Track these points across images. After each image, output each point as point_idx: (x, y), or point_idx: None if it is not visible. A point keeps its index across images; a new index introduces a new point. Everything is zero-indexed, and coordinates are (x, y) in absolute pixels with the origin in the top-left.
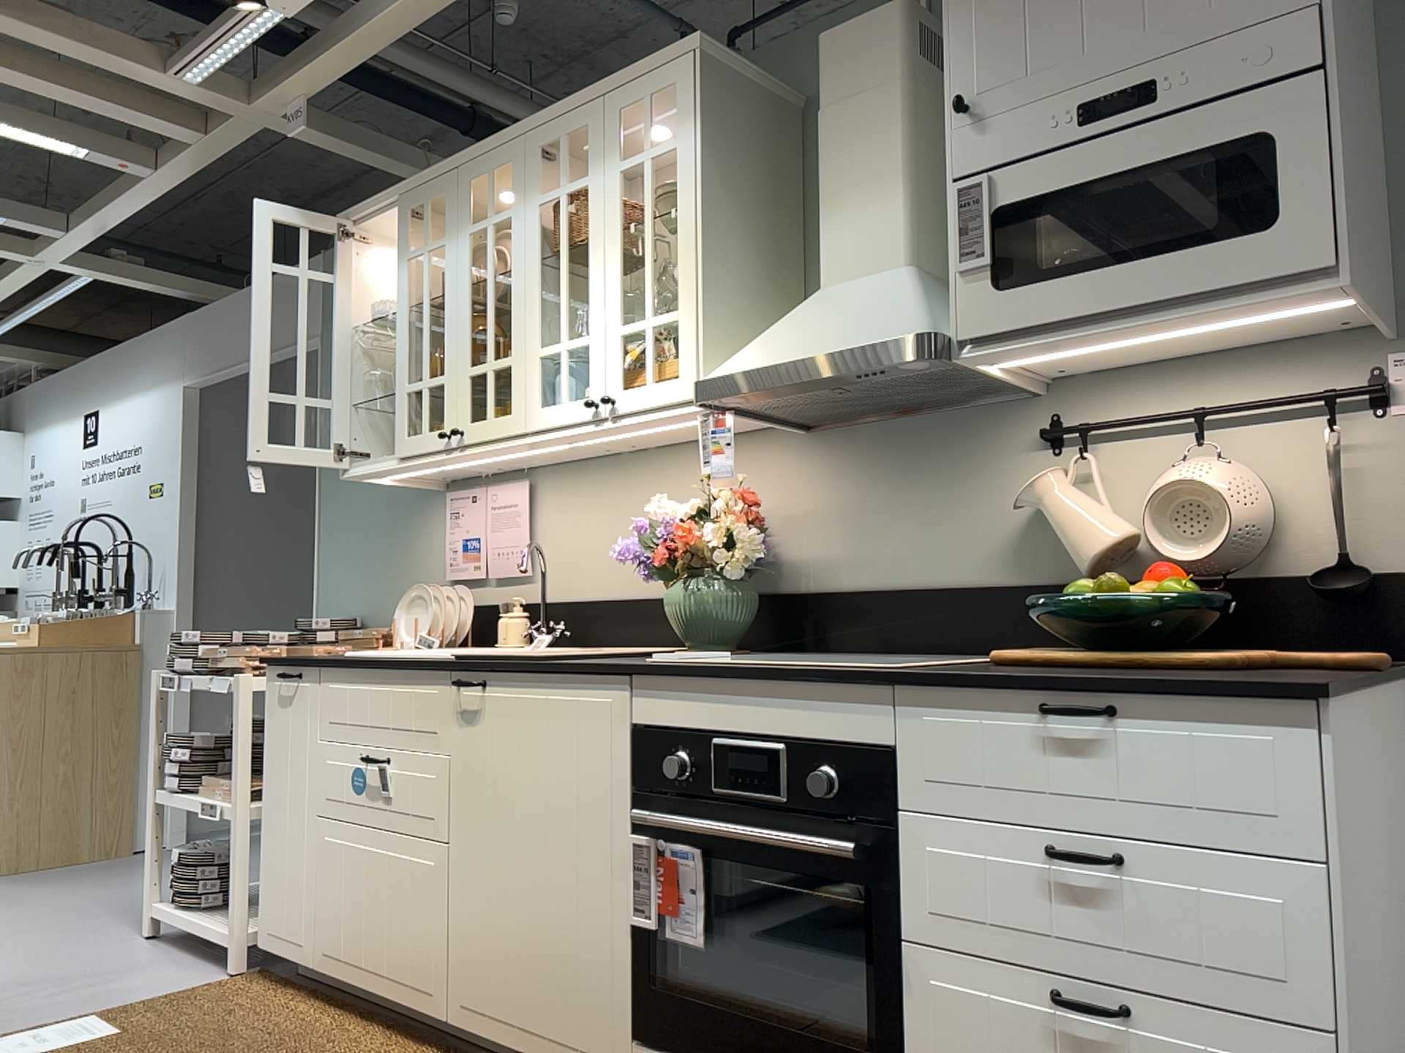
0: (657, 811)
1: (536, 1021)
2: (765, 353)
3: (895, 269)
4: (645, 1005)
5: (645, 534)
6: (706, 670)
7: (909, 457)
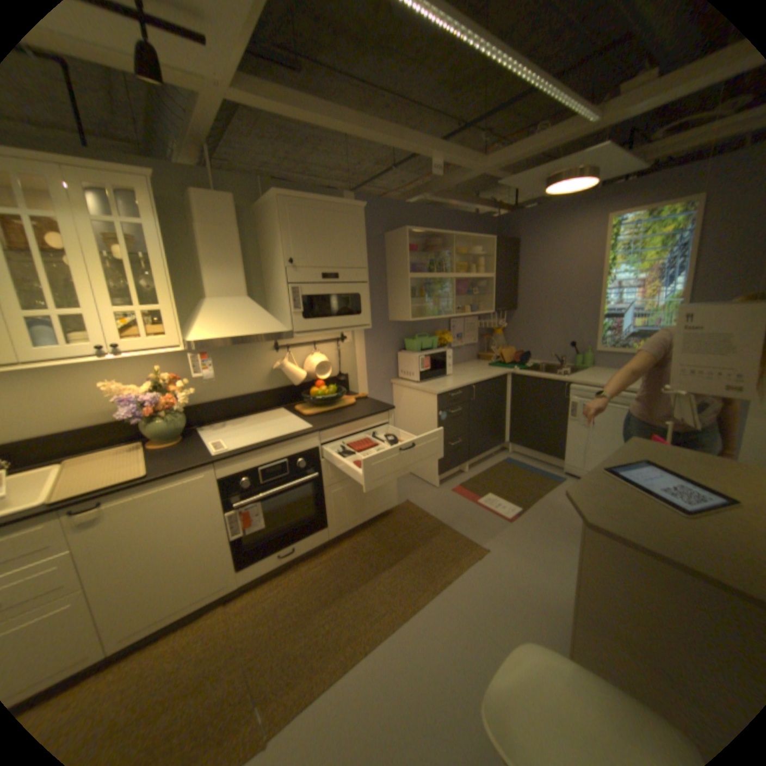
0: (235, 501)
1: (179, 606)
2: (218, 330)
3: (244, 297)
4: (239, 559)
5: (122, 403)
6: (255, 449)
7: (227, 354)
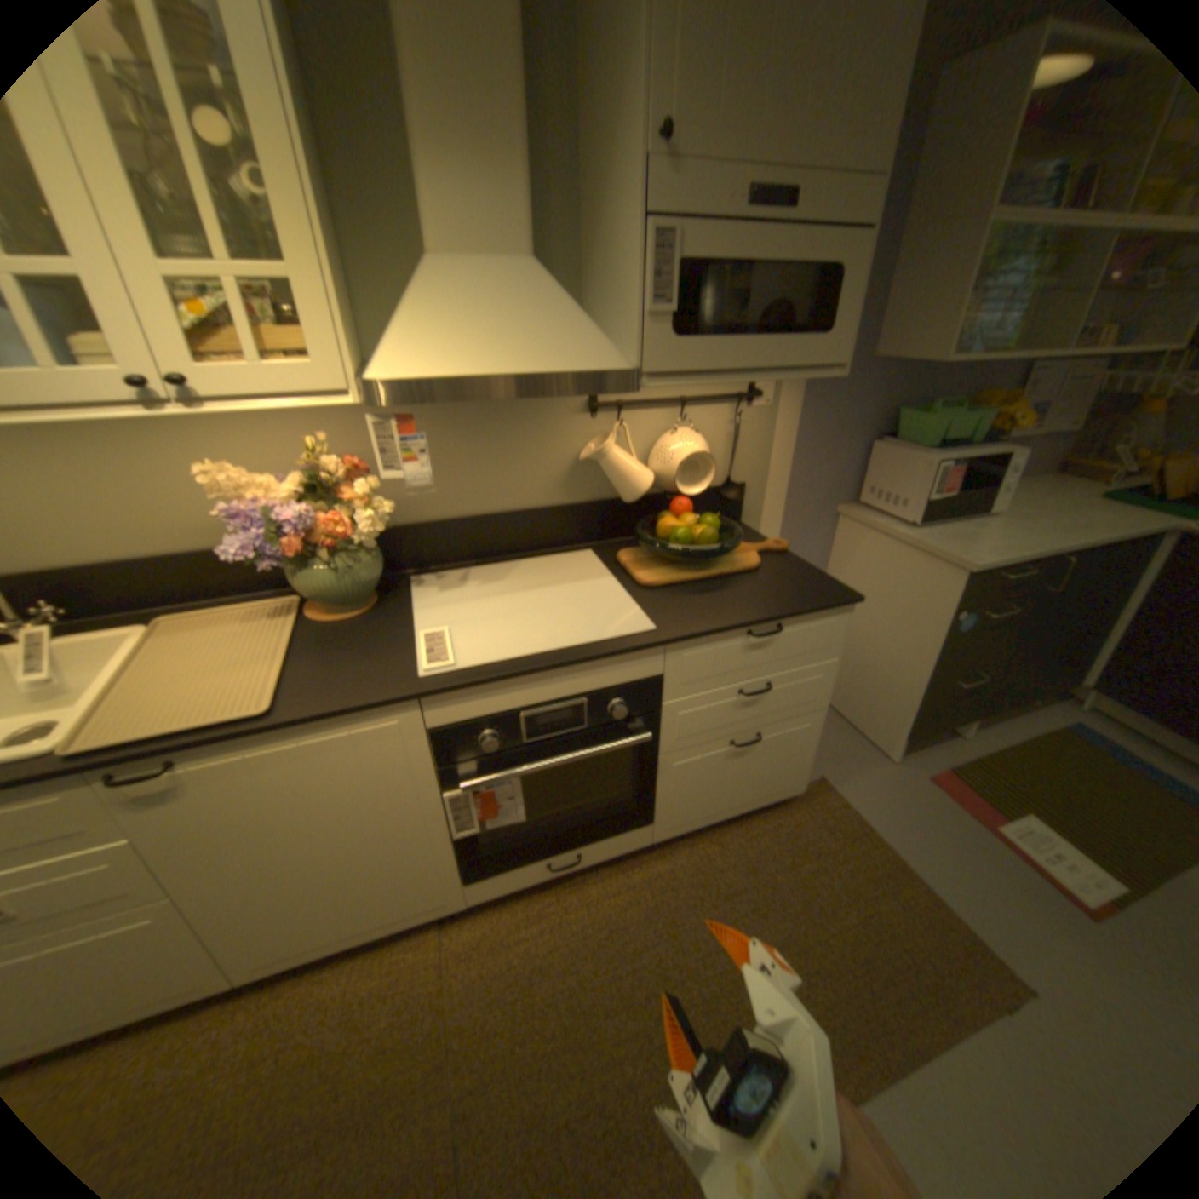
0: (467, 771)
1: (358, 928)
2: (446, 354)
3: (523, 258)
4: (472, 866)
5: (241, 519)
6: (515, 675)
7: (481, 414)
